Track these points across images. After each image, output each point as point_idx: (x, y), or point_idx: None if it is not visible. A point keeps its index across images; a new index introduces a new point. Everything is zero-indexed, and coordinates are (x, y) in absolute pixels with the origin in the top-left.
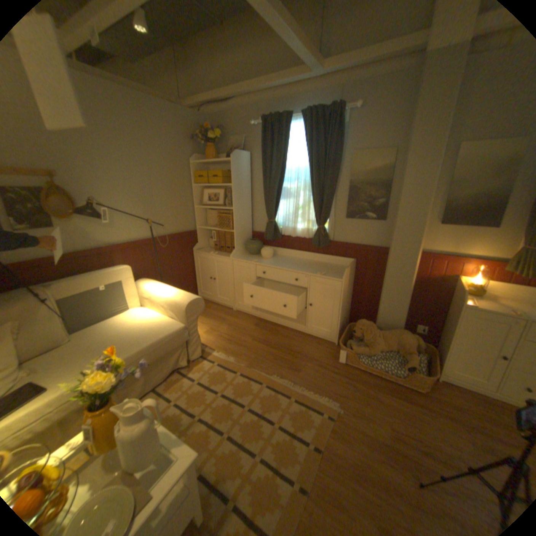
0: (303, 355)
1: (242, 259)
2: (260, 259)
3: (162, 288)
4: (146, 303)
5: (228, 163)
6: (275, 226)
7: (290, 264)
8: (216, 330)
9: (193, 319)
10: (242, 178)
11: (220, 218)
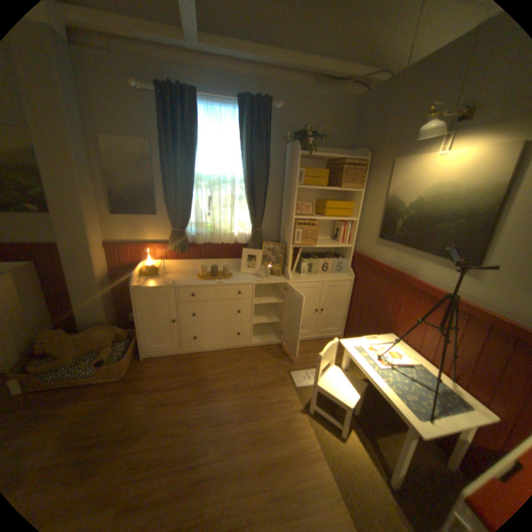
0: None
1: None
2: None
3: None
4: None
5: None
6: None
7: None
8: None
9: None
10: None
11: None
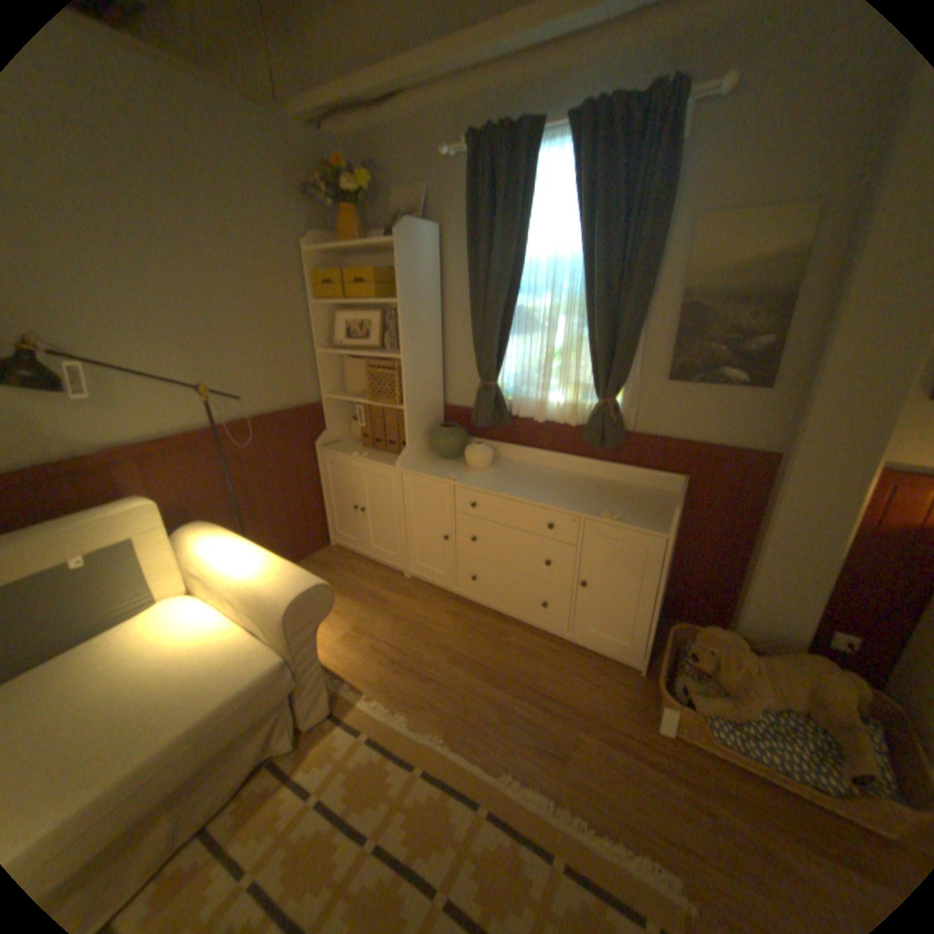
0: (570, 707)
1: (424, 471)
2: (465, 471)
3: (233, 552)
4: (194, 594)
5: (391, 251)
6: (499, 396)
7: (534, 486)
8: (367, 633)
9: (307, 636)
10: (423, 287)
11: (374, 376)
